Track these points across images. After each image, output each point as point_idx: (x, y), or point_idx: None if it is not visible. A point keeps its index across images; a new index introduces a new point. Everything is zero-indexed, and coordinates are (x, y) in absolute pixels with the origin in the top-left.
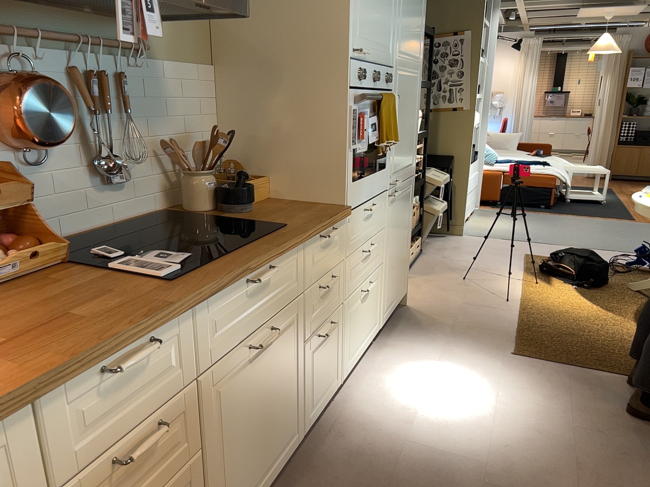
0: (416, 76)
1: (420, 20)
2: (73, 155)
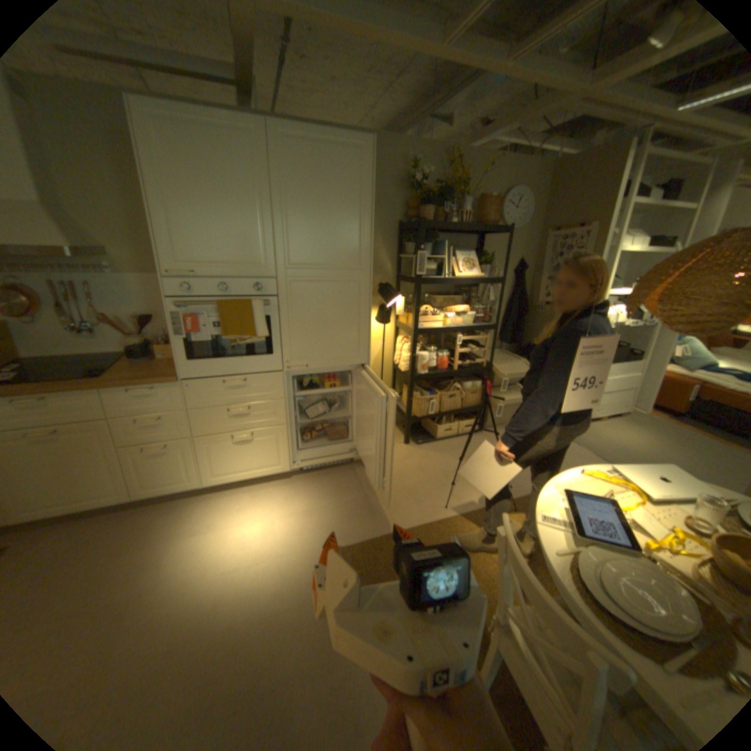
0: (353, 281)
1: (353, 231)
2: (57, 321)
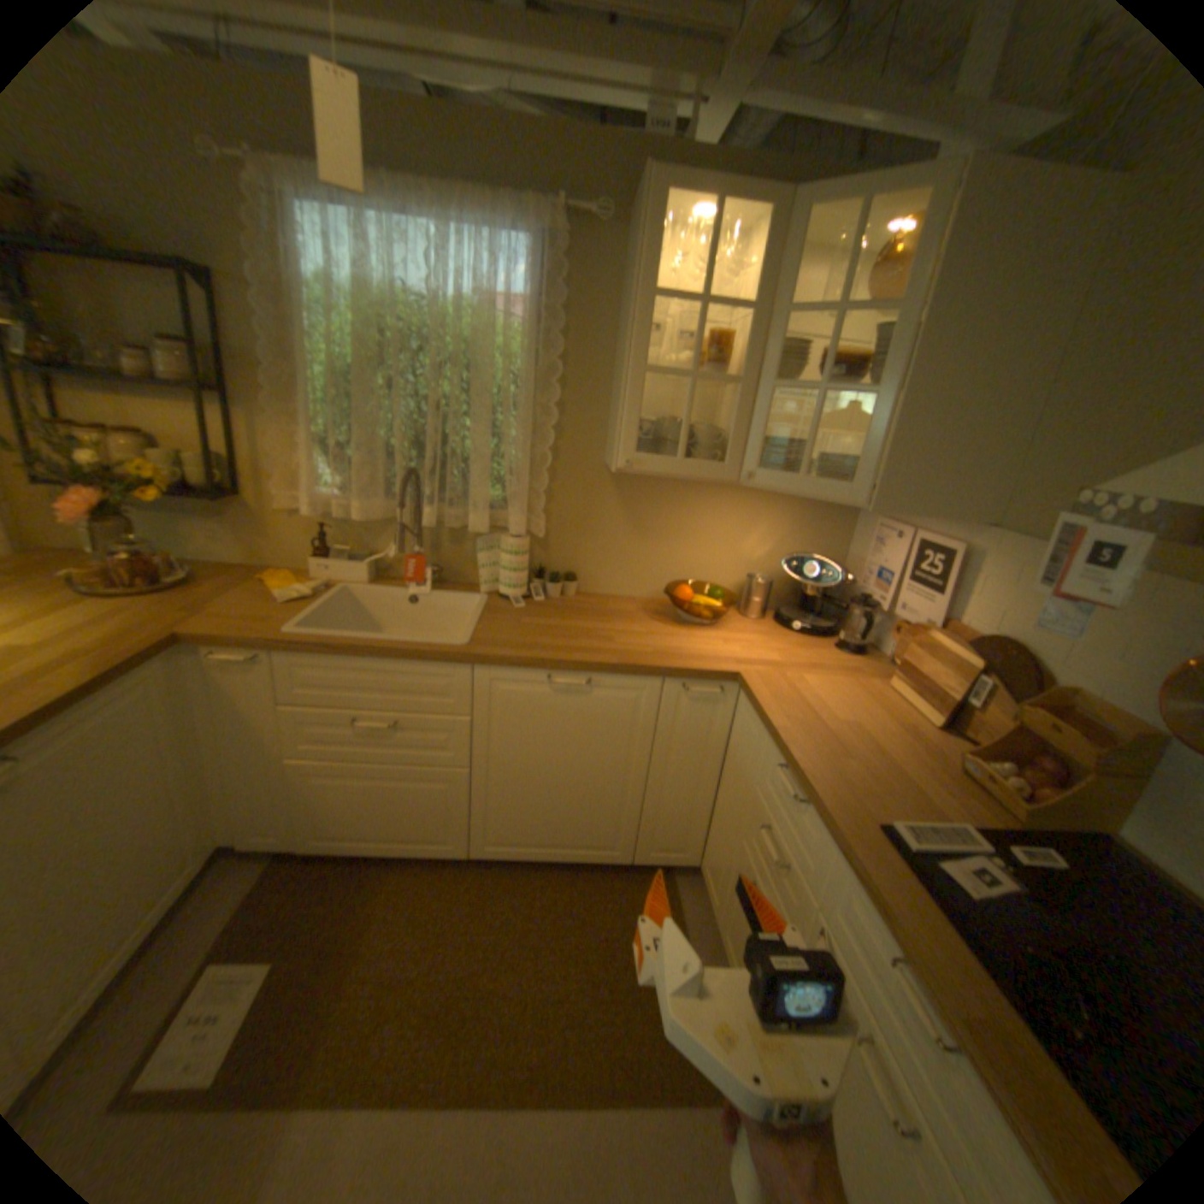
0: None
1: None
2: None
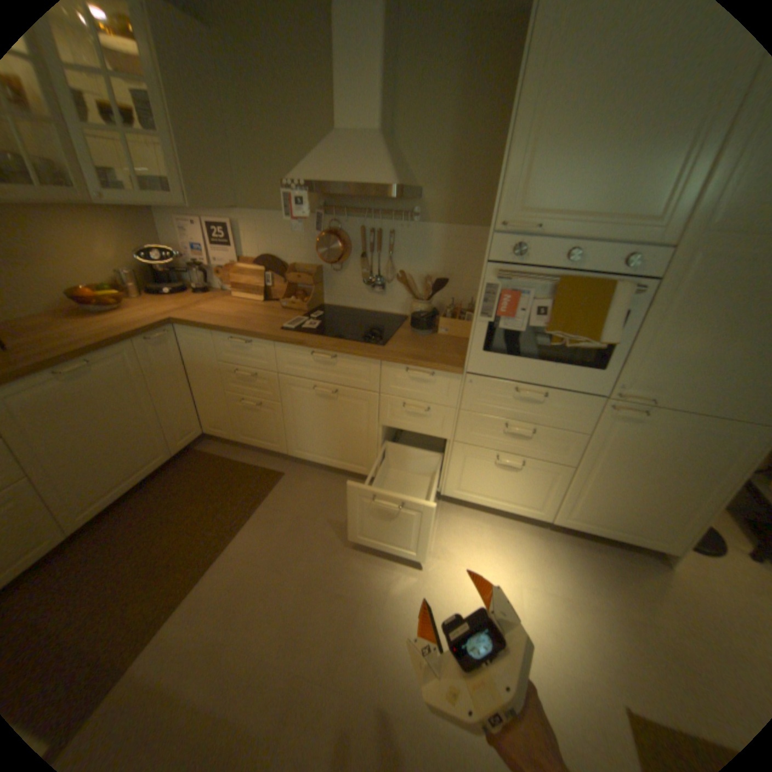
0: None
1: None
2: (357, 271)
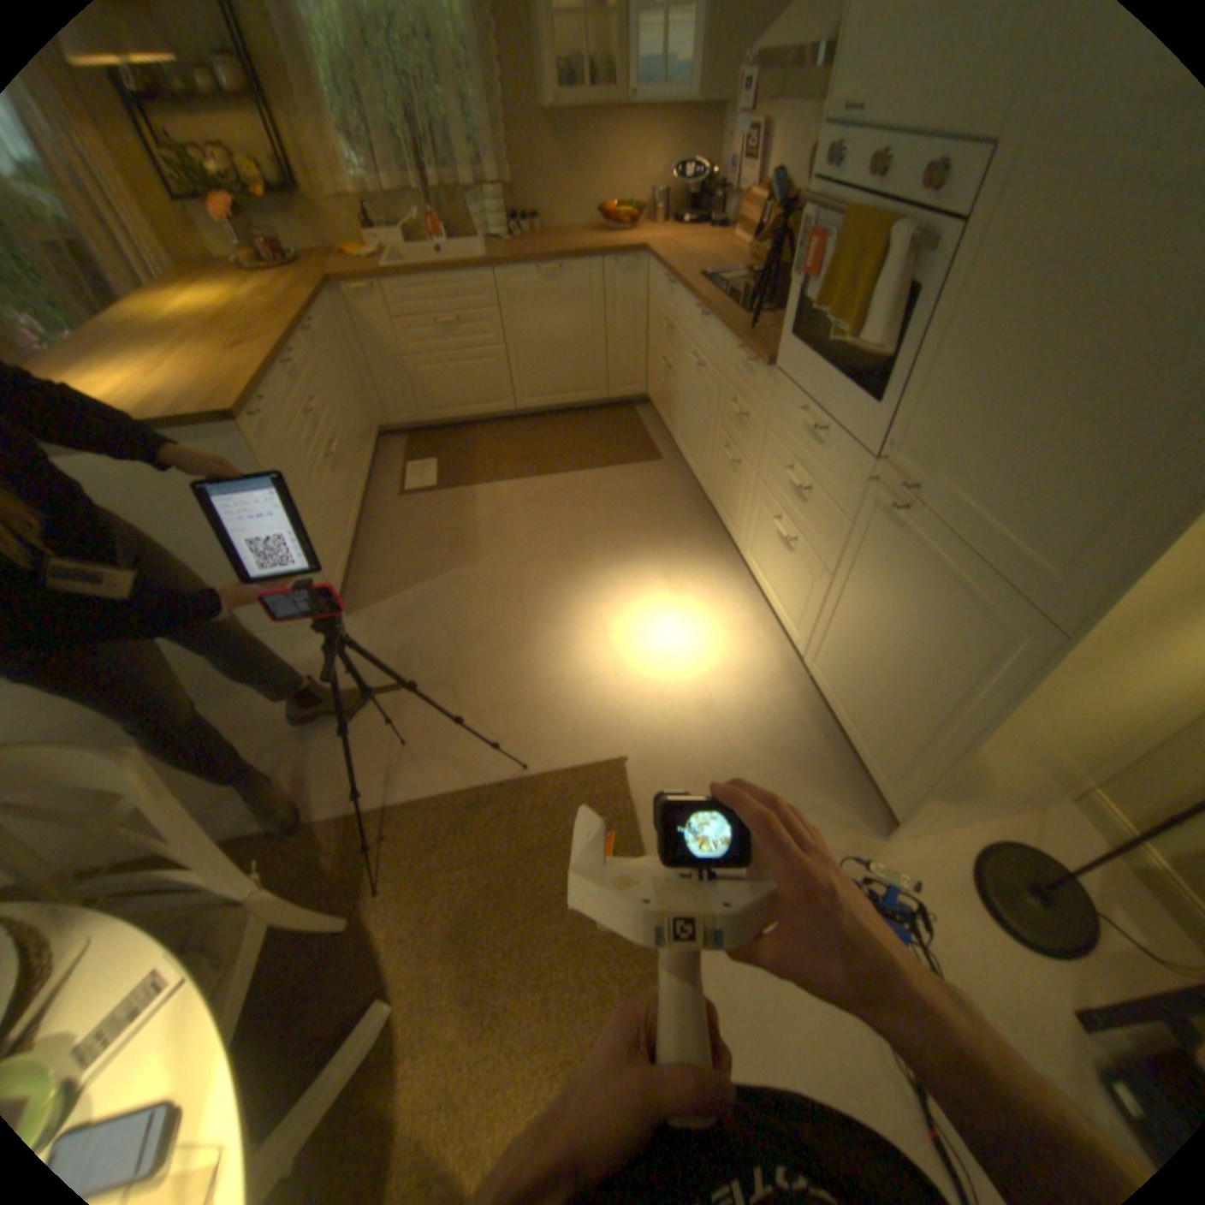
0: None
1: None
2: None
